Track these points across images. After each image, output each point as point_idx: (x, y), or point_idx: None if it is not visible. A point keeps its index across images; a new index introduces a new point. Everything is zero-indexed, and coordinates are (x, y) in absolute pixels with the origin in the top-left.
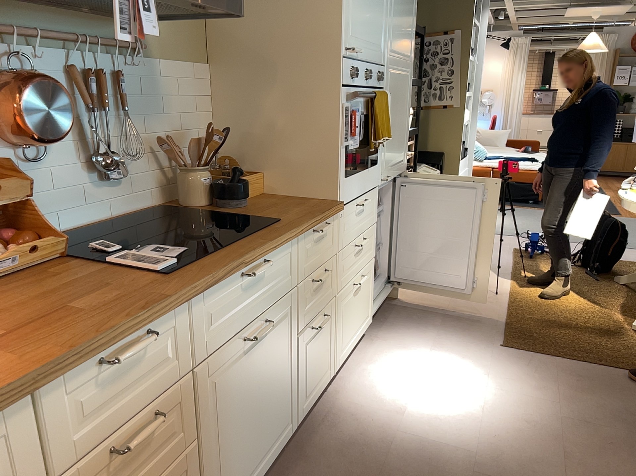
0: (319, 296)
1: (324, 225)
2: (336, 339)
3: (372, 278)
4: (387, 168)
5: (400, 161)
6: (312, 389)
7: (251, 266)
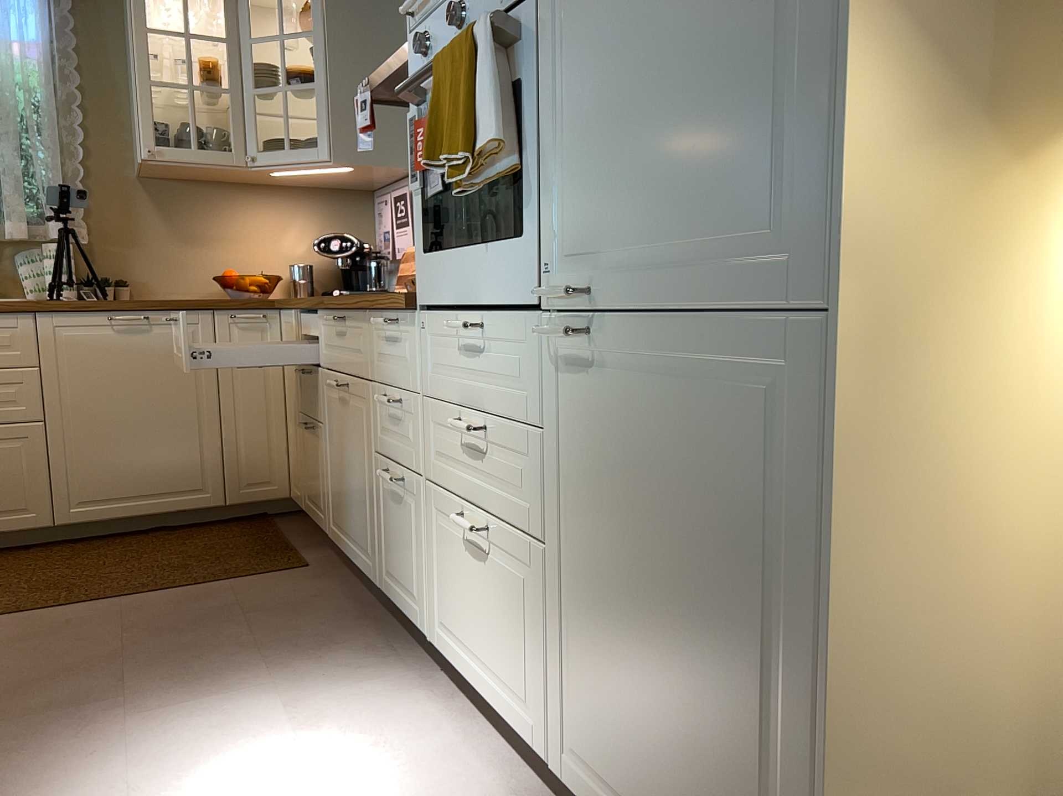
0: (397, 435)
1: (386, 318)
2: (430, 575)
3: (543, 615)
4: (586, 257)
5: (732, 243)
6: (396, 581)
7: (339, 315)
